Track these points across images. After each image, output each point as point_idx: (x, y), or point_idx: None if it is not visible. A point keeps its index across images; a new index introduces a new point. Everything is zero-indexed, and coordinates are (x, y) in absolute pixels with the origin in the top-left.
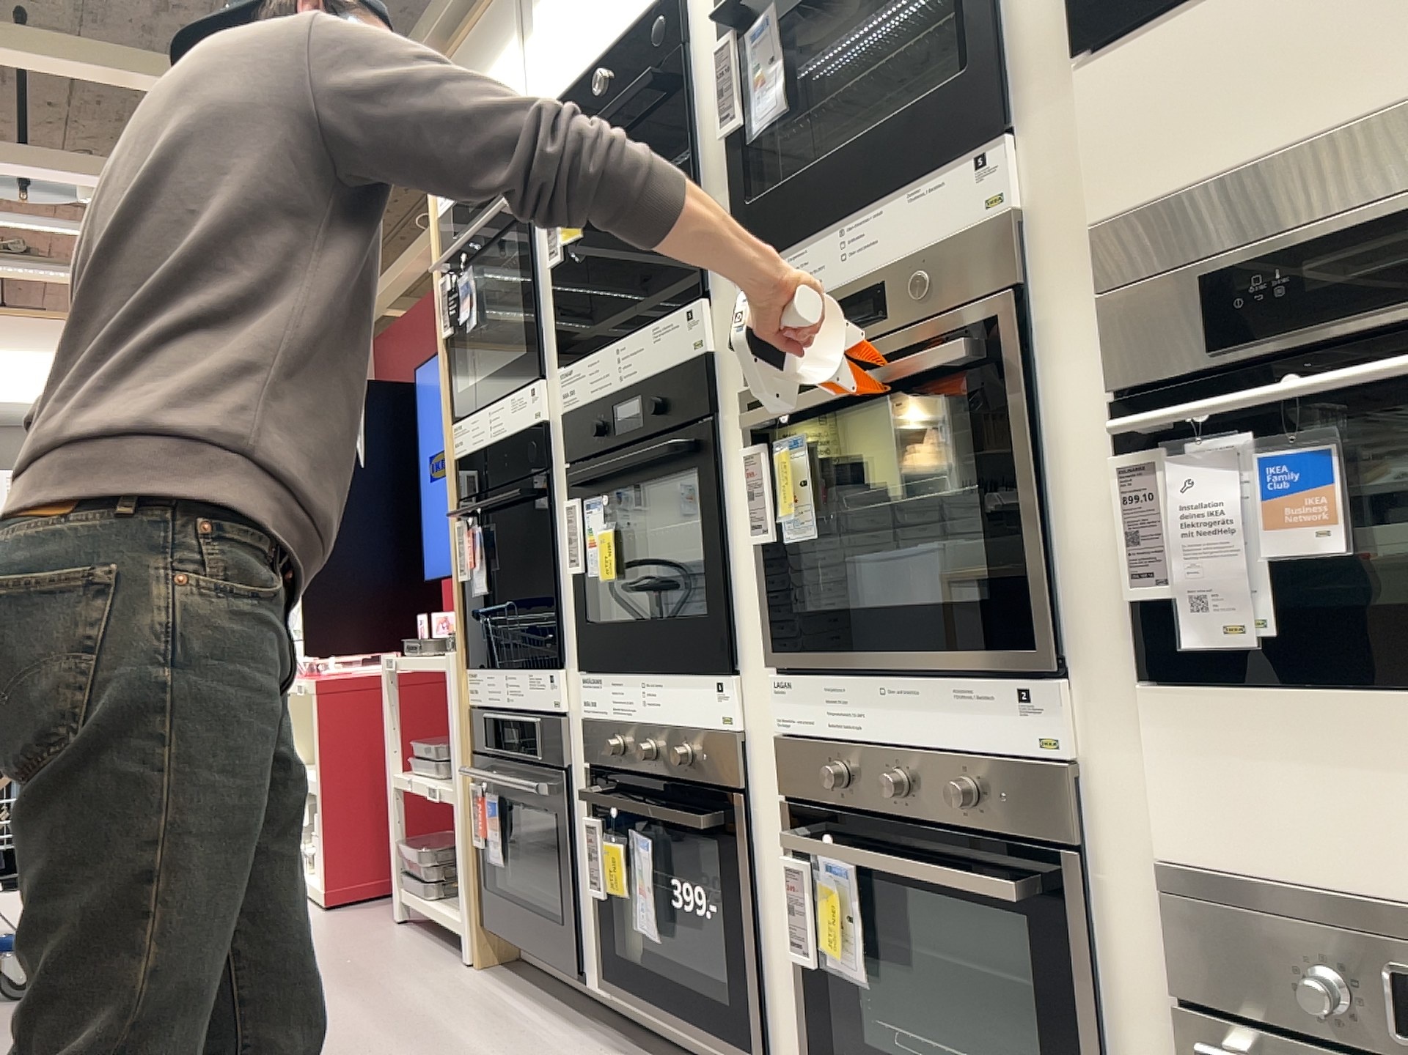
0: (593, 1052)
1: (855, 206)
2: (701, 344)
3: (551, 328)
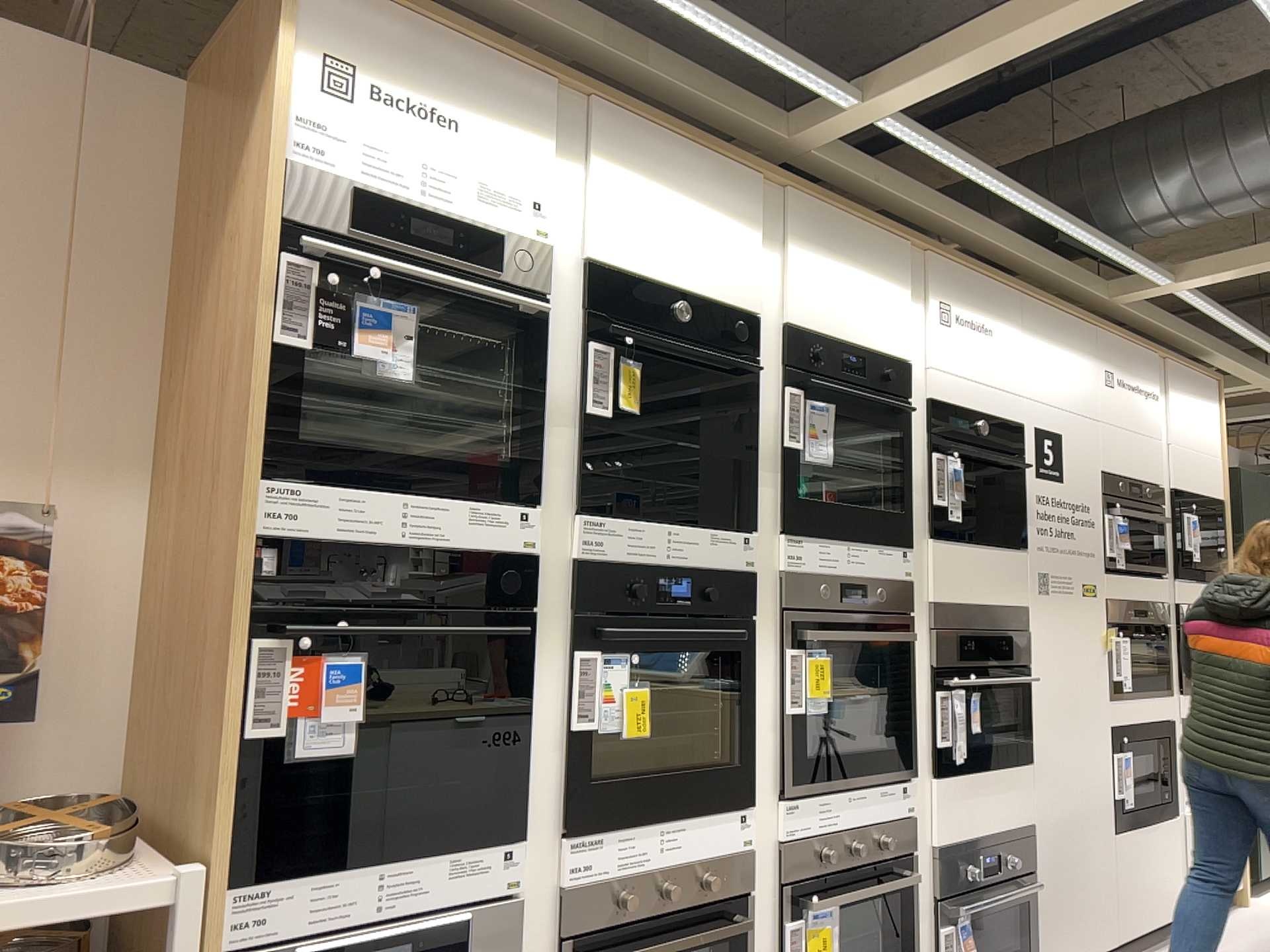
0: None
1: (846, 537)
2: (749, 563)
3: (562, 464)
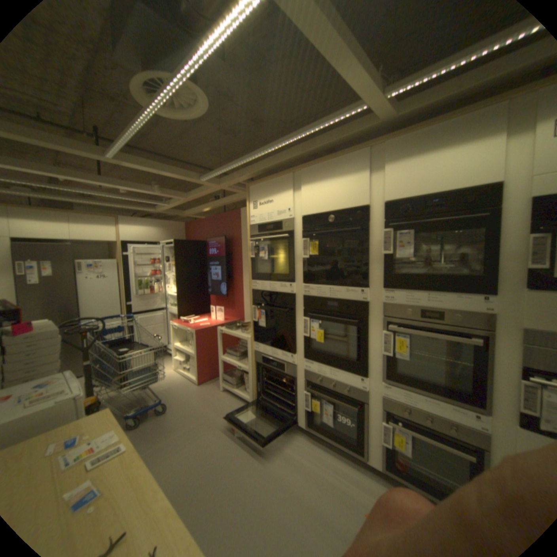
0: (305, 444)
1: (436, 290)
2: (366, 300)
3: (299, 272)
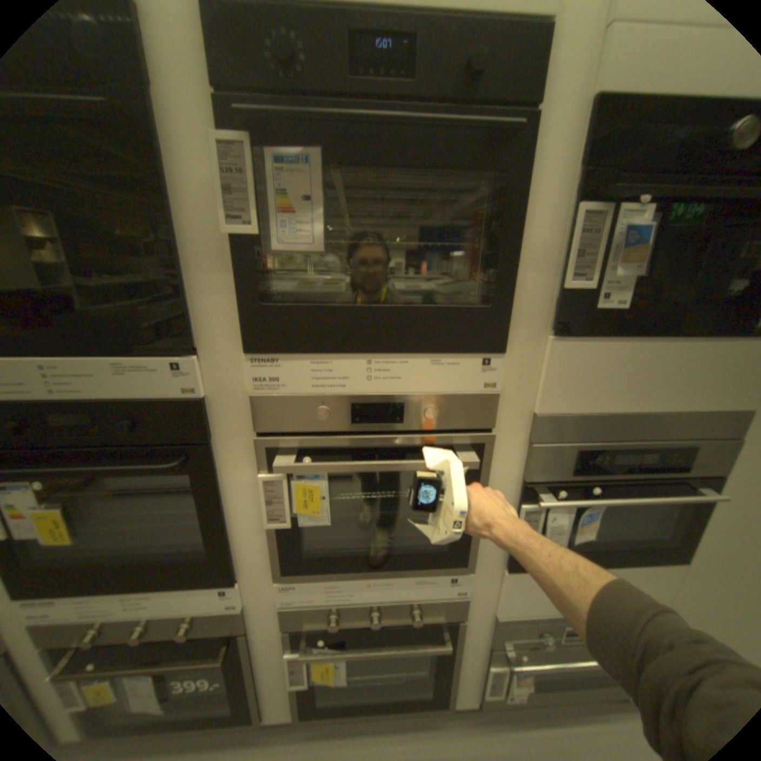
0: None
1: (385, 349)
2: (194, 392)
3: None
